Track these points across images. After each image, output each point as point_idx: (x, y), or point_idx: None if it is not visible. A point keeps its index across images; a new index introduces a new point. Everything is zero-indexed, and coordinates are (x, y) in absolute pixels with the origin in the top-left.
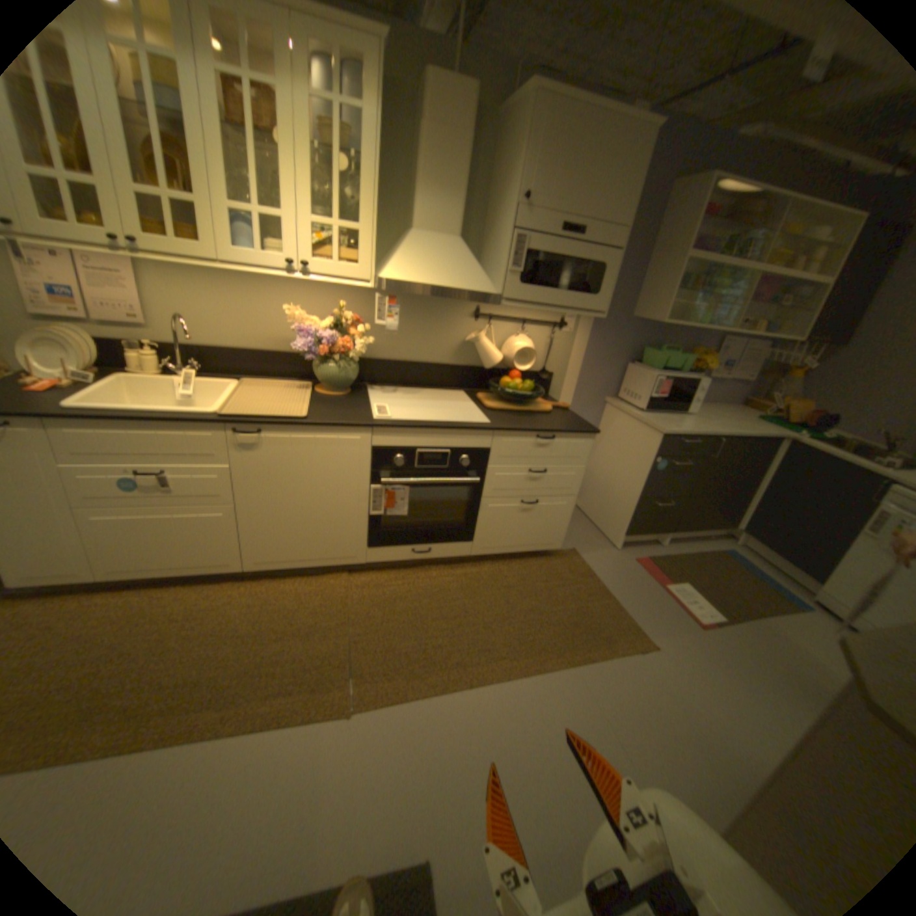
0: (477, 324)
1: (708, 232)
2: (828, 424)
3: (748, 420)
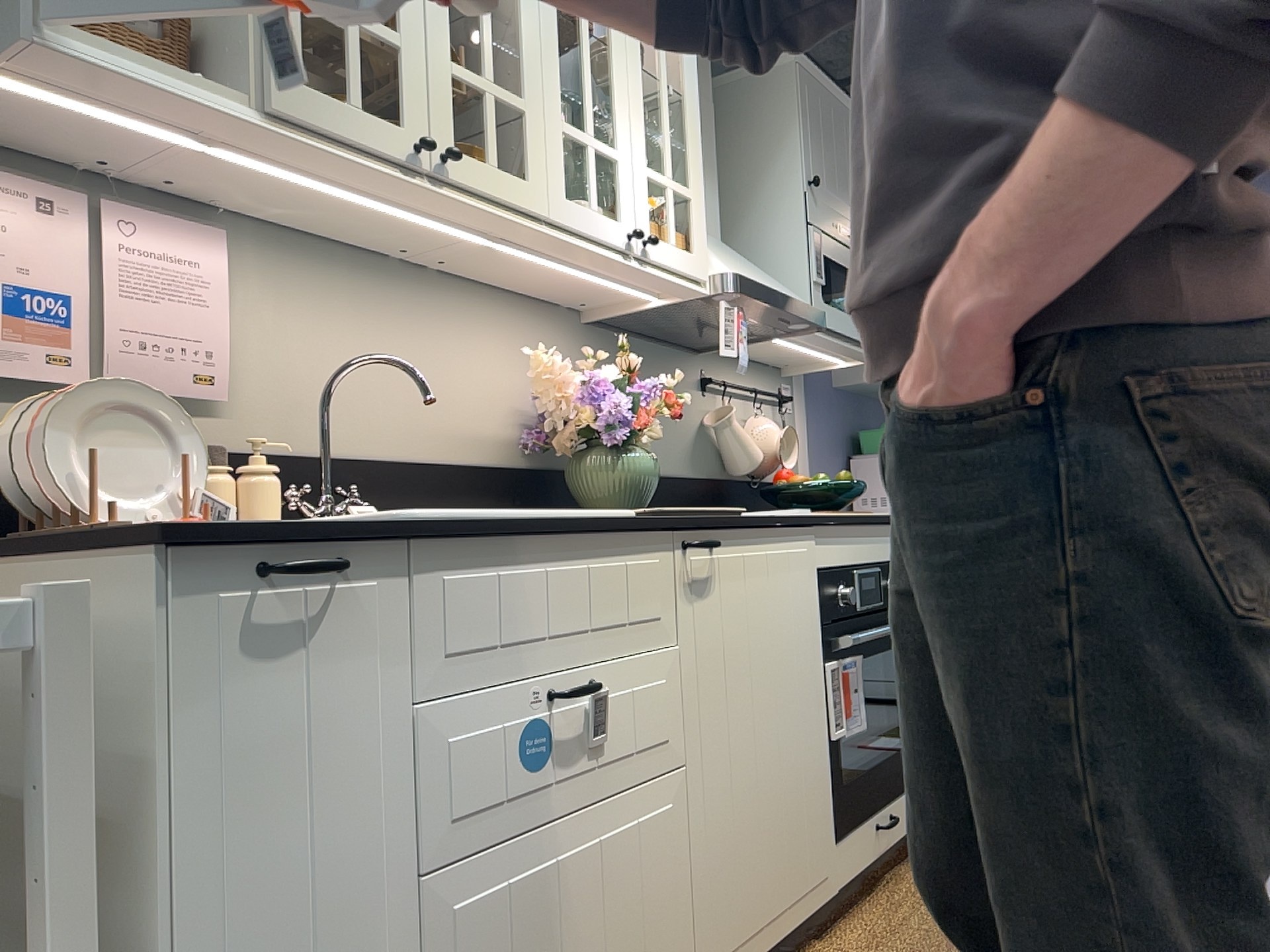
0: (709, 400)
1: None
2: None
3: None
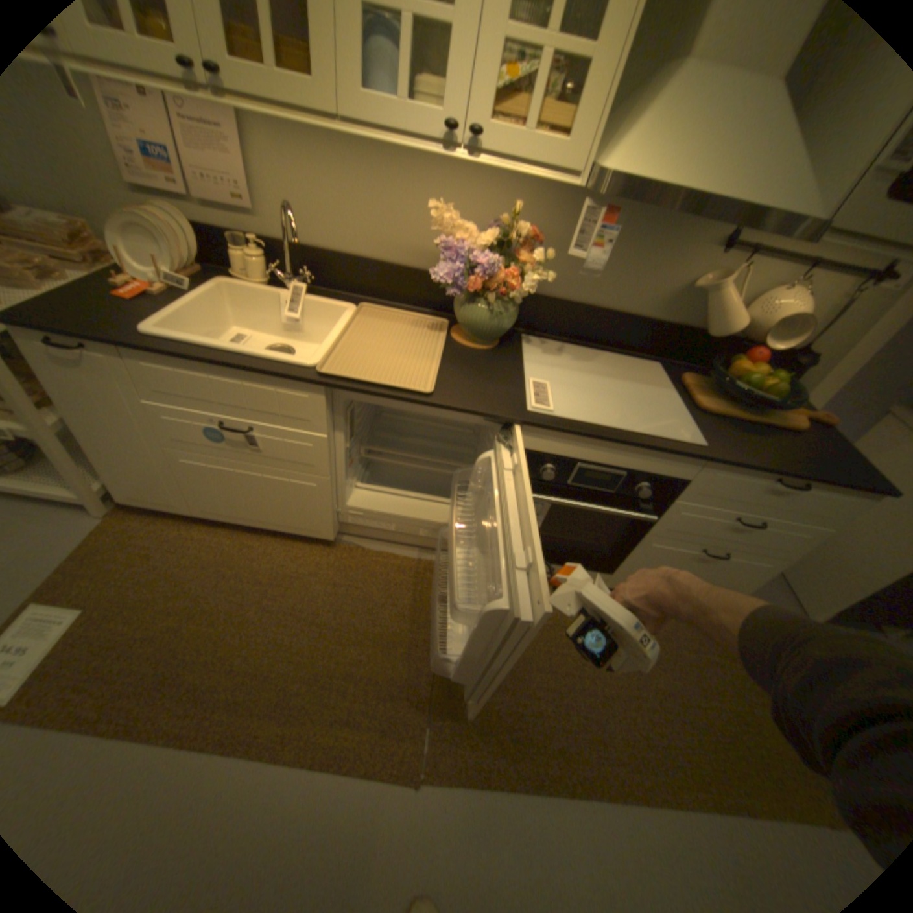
0: (726, 257)
1: None
2: None
3: None
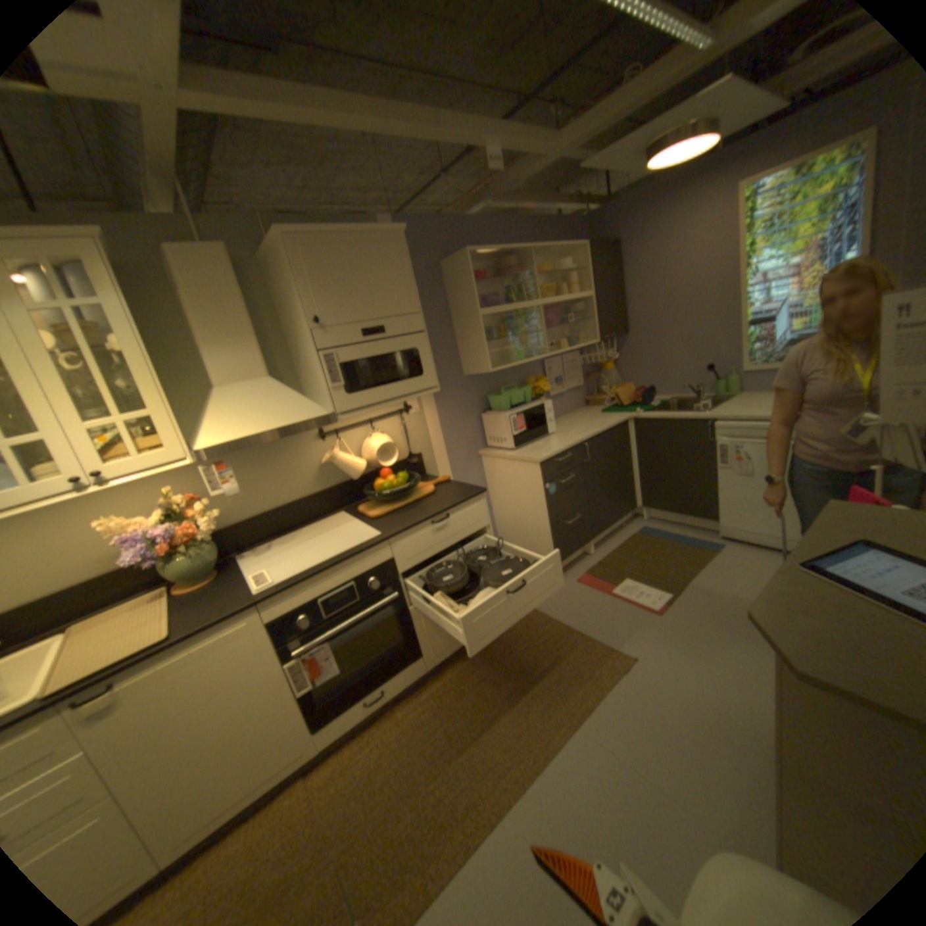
0: (326, 443)
1: (487, 291)
2: (650, 395)
3: (595, 418)
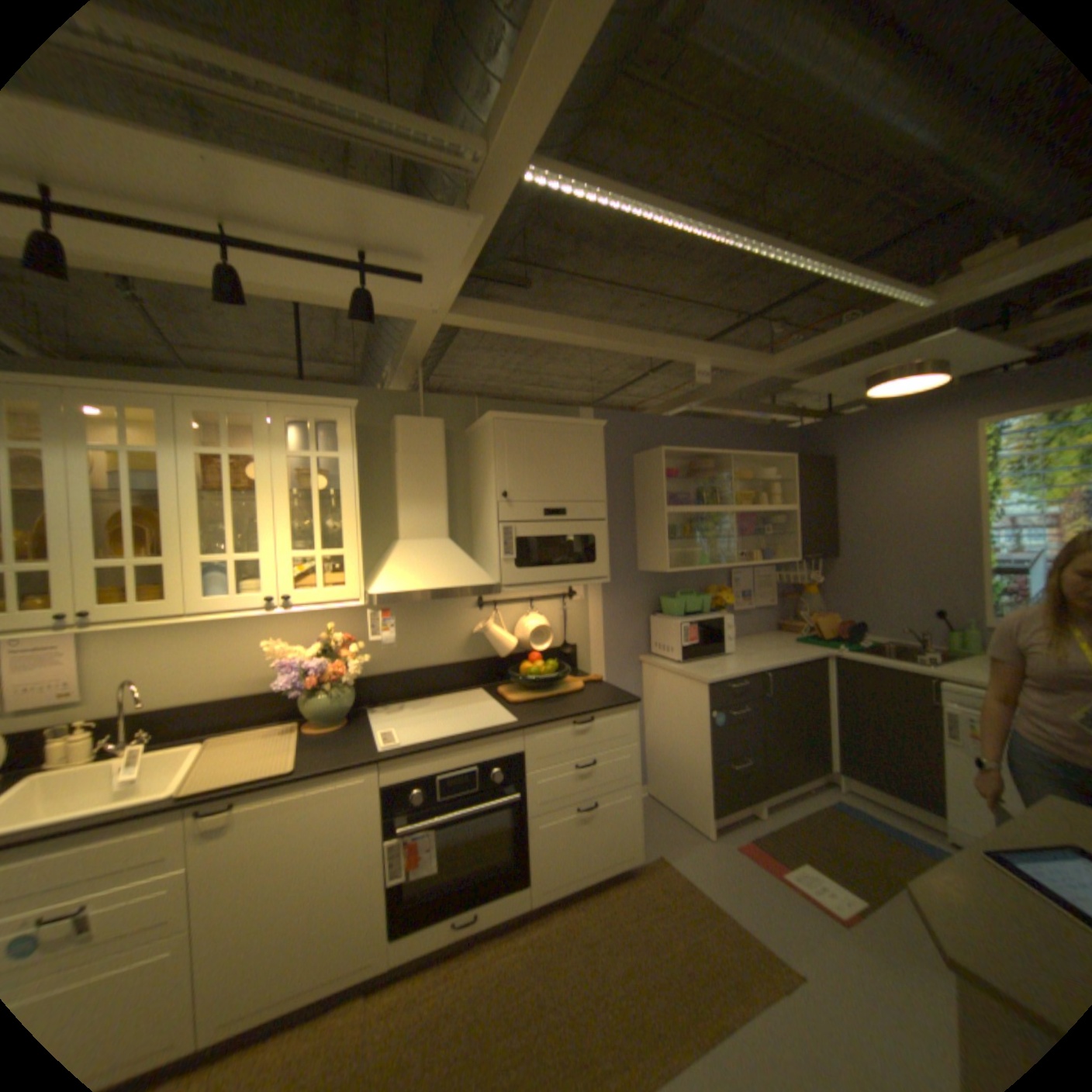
0: (482, 612)
1: (678, 489)
2: (861, 634)
3: (787, 647)
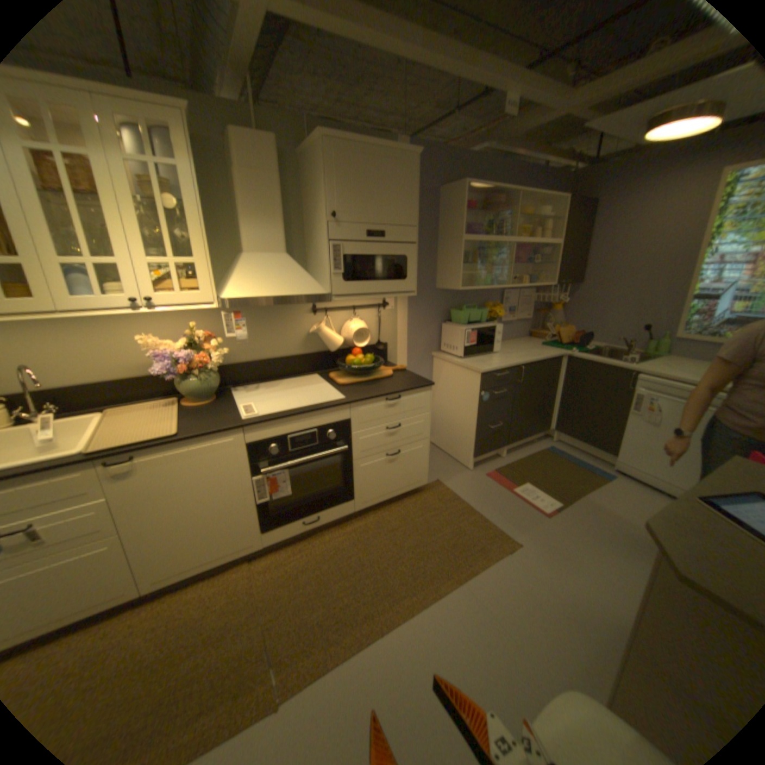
0: (316, 317)
1: (473, 220)
2: (587, 339)
3: (535, 348)
